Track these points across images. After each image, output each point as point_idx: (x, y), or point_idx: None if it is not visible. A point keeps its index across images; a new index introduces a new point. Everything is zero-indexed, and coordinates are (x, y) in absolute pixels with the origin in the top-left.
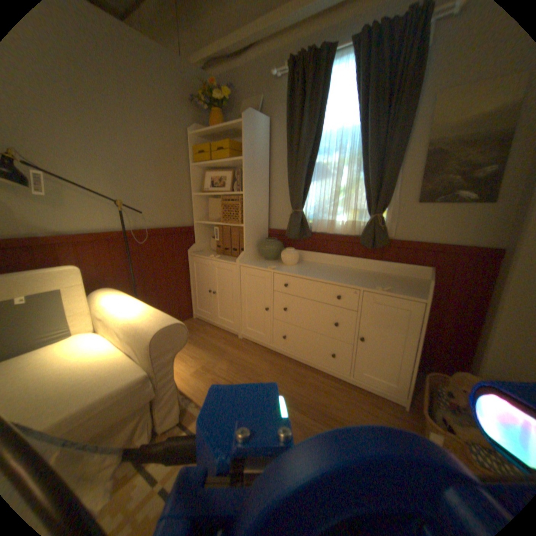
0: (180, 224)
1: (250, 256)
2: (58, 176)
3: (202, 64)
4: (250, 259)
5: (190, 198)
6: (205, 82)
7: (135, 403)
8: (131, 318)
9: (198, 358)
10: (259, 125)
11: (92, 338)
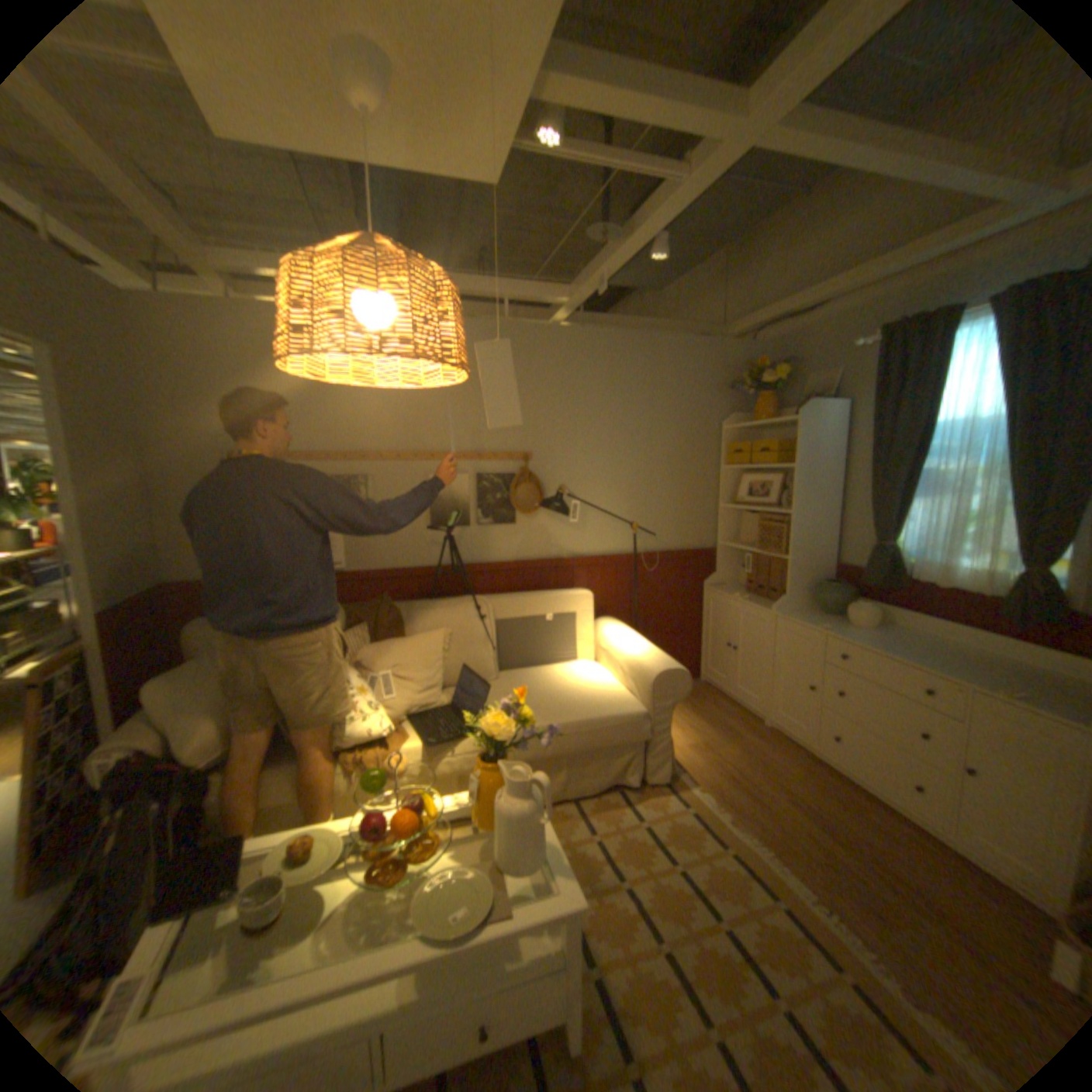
0: (697, 546)
1: (795, 604)
2: (585, 501)
3: (753, 328)
4: (795, 609)
5: (716, 511)
6: (754, 355)
7: (635, 736)
8: (636, 654)
9: (701, 732)
10: (827, 418)
11: (598, 666)
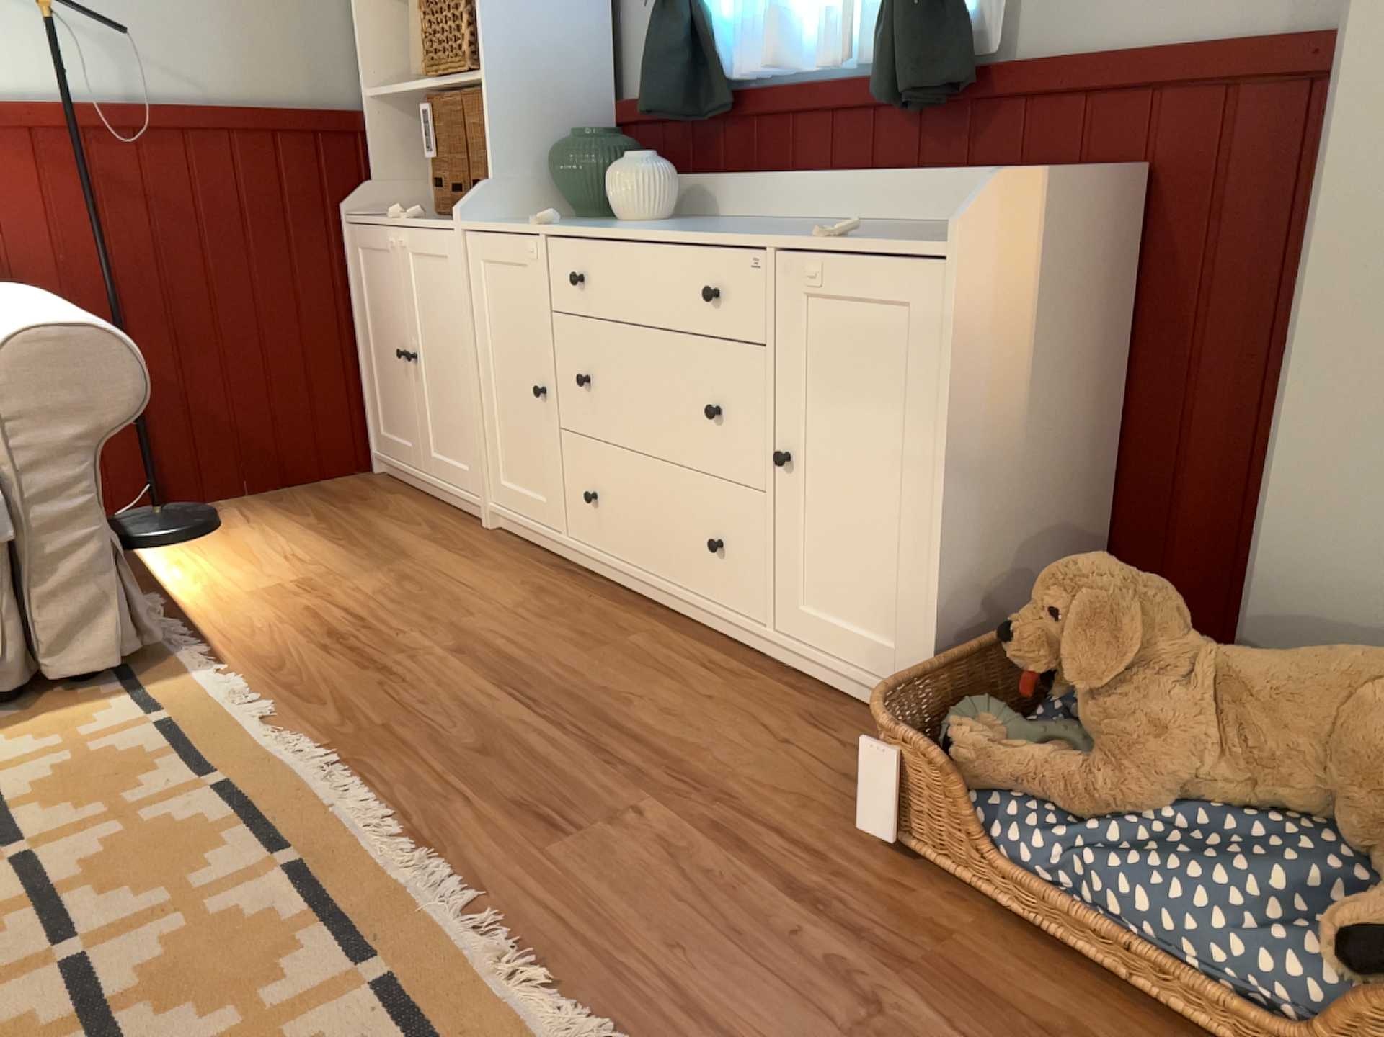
0: (307, 105)
1: (513, 203)
2: None
3: None
4: (513, 218)
5: (349, 9)
6: None
7: None
8: None
9: (307, 561)
10: None
11: None
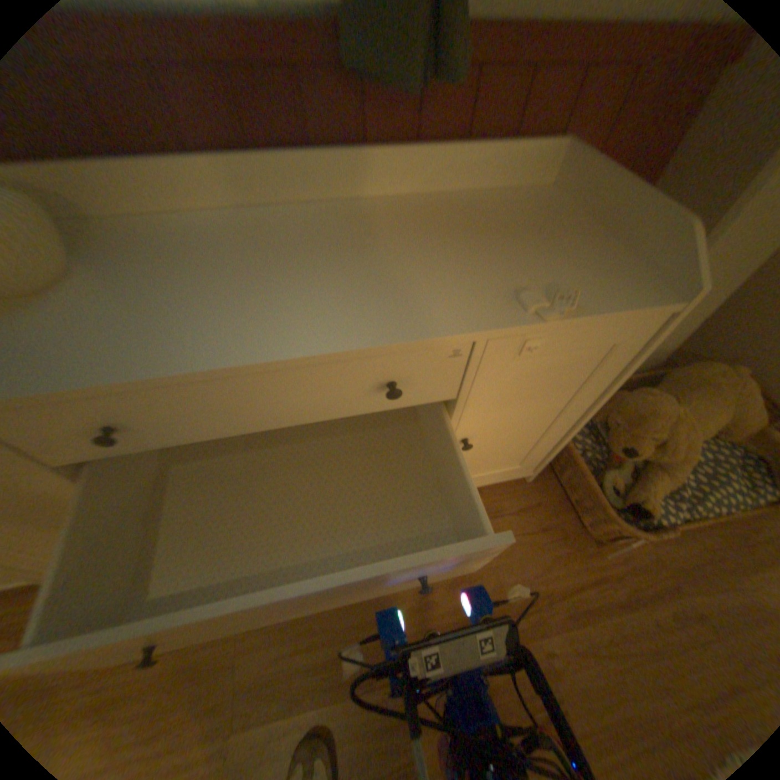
0: None
1: None
2: None
3: None
4: None
5: None
6: None
7: None
8: None
9: None
10: None
11: None
